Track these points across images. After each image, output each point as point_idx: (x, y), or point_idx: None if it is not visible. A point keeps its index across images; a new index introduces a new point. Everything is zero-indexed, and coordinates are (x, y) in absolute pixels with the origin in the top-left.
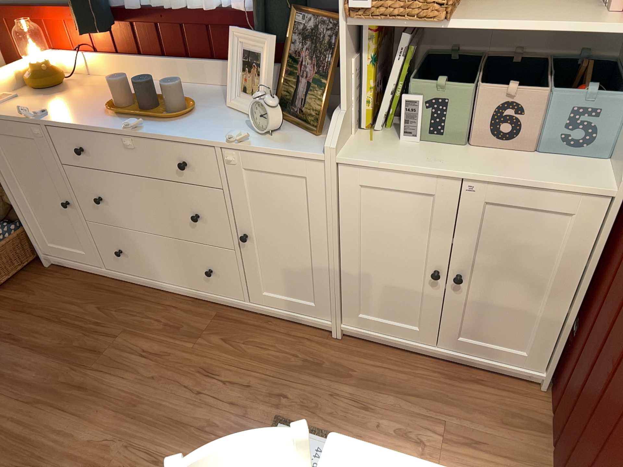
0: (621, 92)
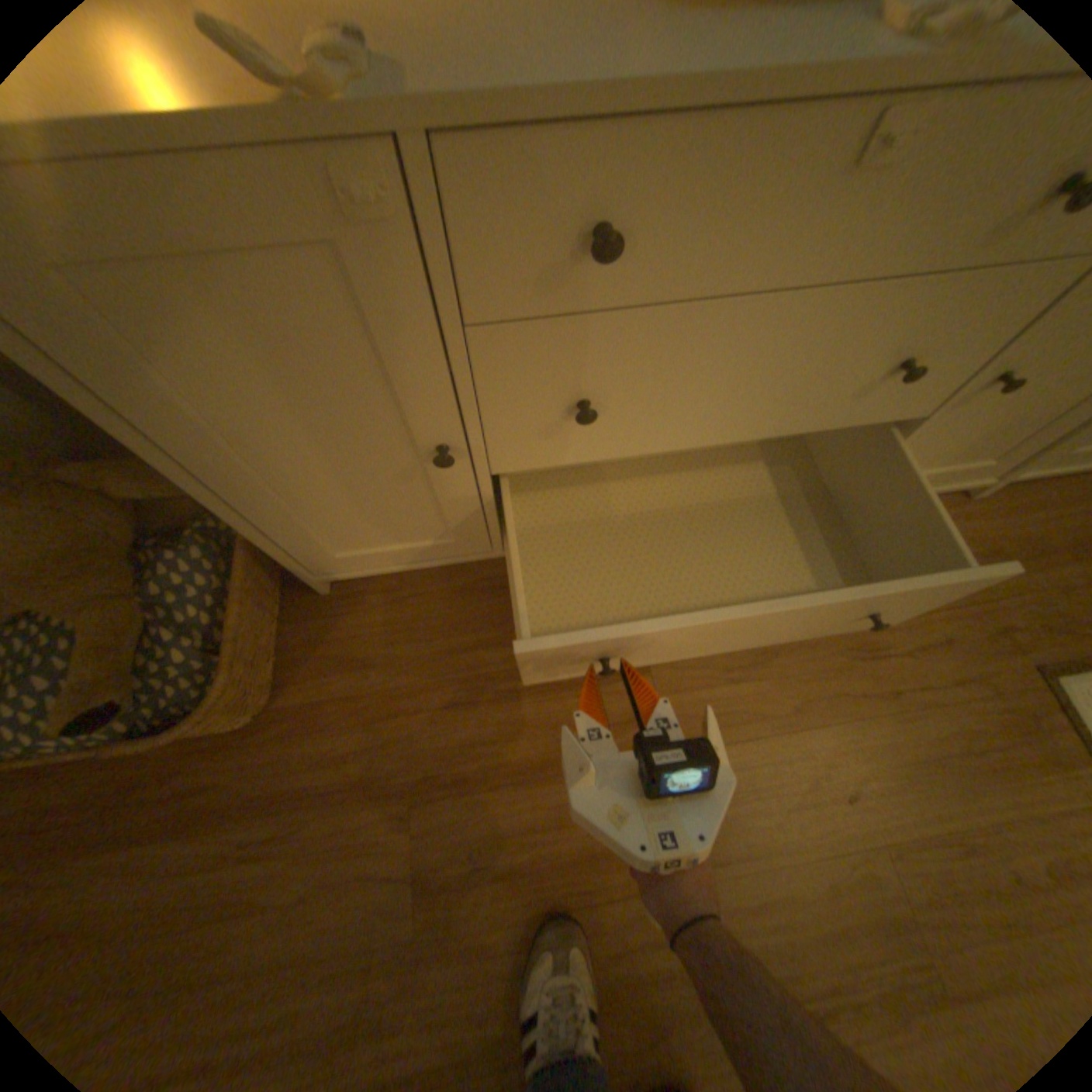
0: None
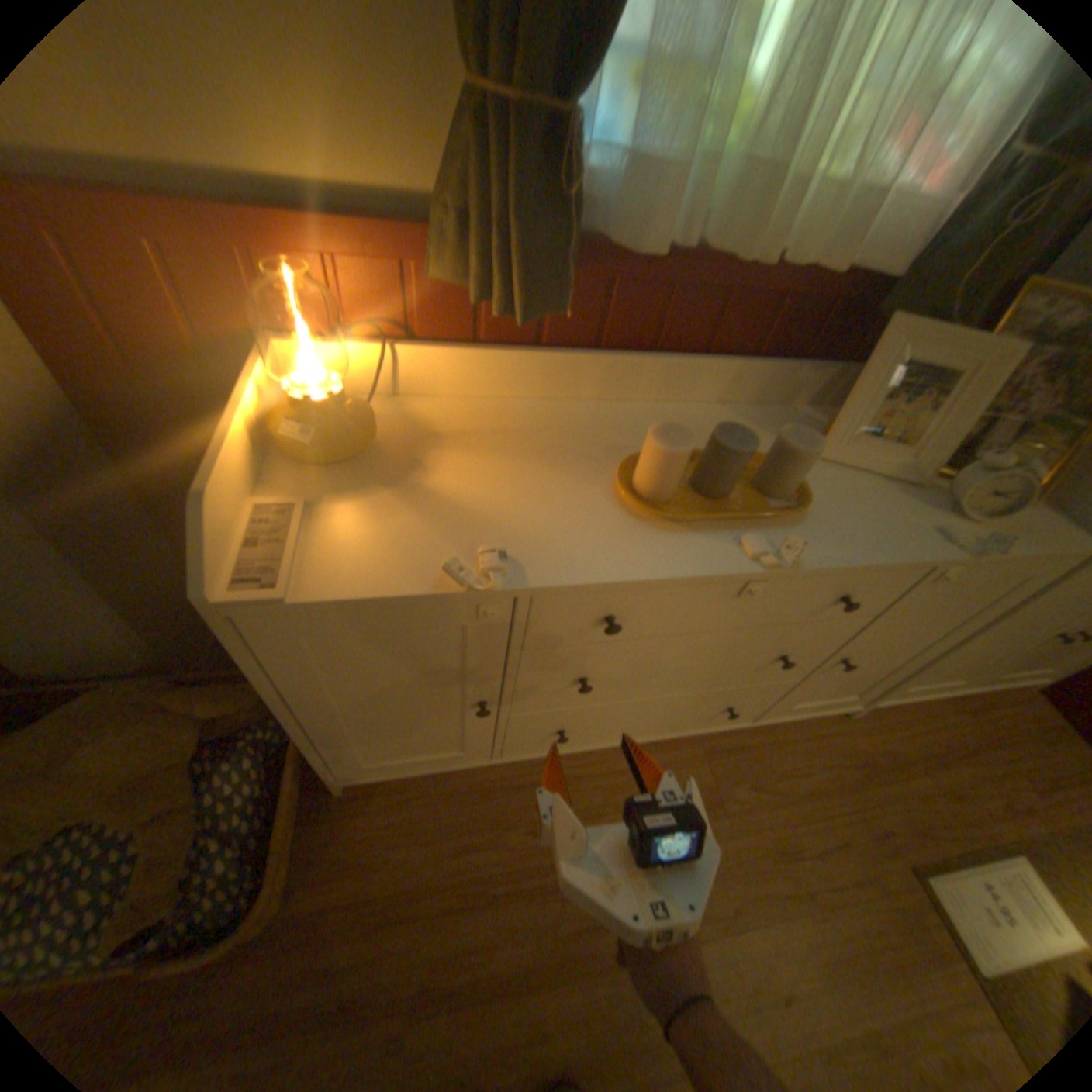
0: None
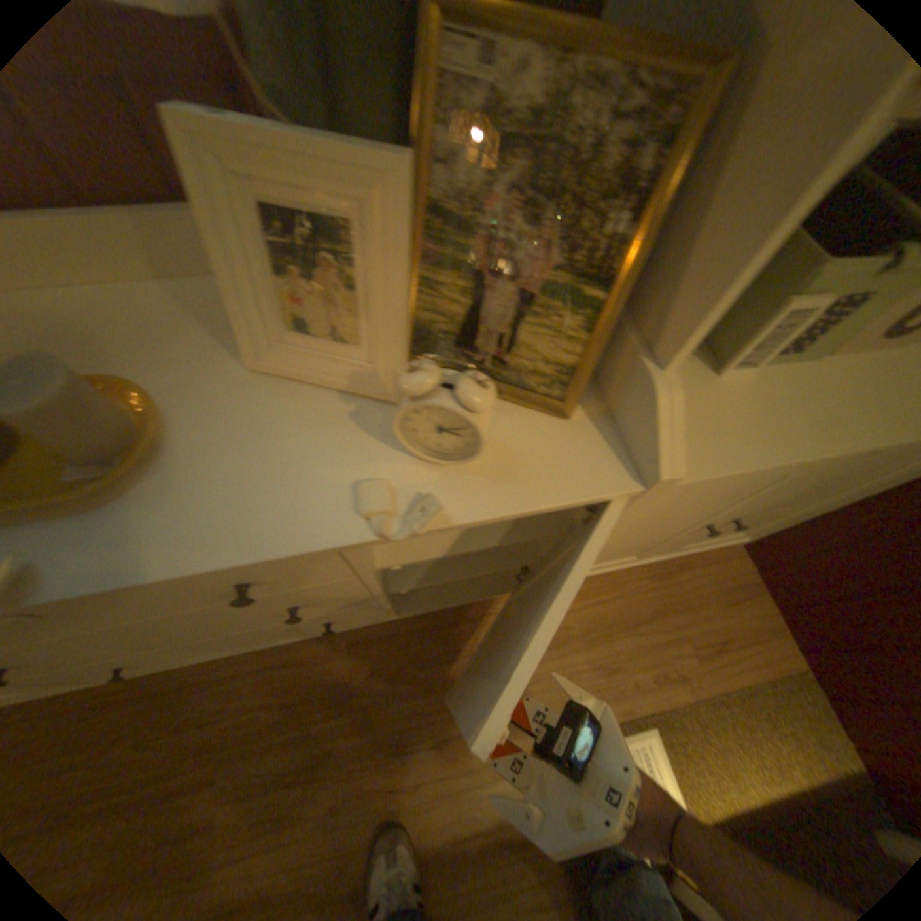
0: None
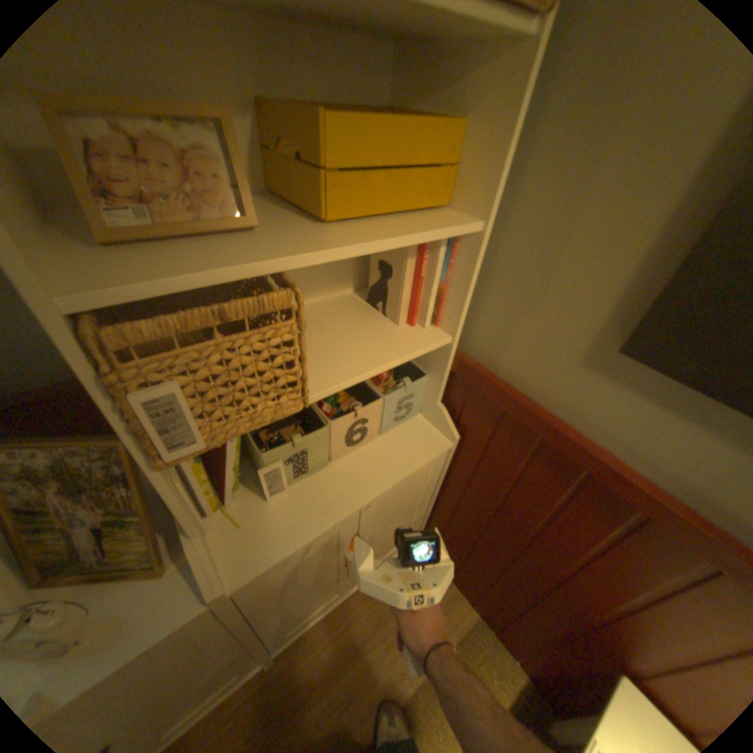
0: (419, 369)
